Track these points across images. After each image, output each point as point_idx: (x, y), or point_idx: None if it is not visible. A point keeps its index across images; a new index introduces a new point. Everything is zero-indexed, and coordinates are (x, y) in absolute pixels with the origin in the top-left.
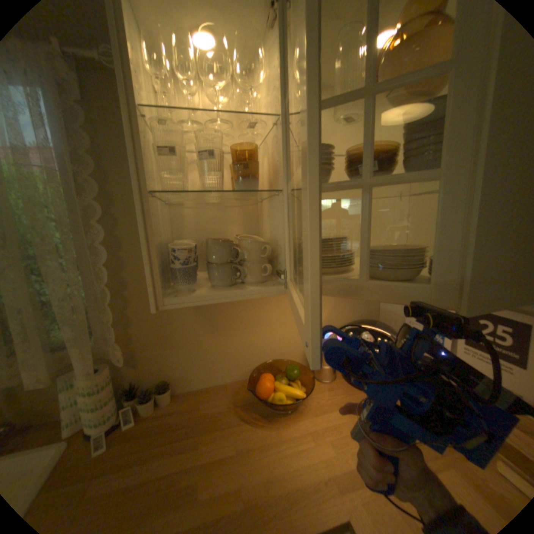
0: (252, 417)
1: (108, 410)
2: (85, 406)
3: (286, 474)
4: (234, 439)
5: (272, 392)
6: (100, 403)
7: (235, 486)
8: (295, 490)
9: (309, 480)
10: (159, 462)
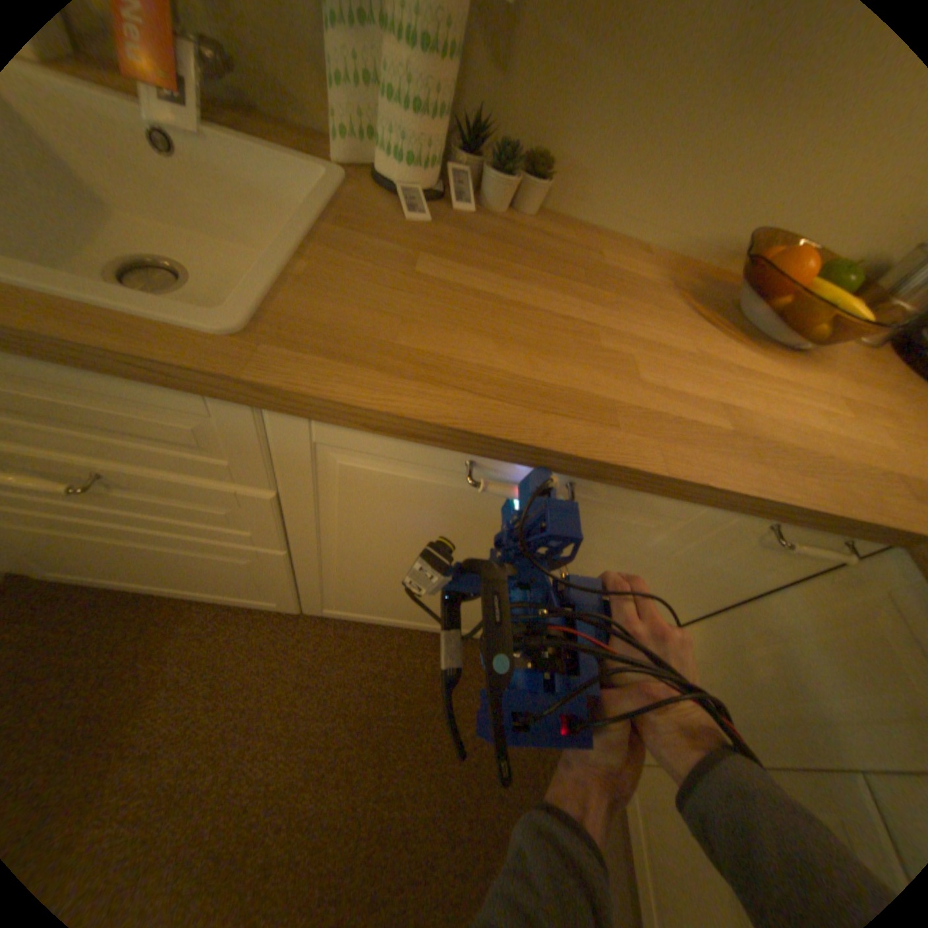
0: (719, 320)
1: (443, 134)
2: (406, 79)
3: (807, 427)
4: (689, 331)
5: (807, 285)
6: (440, 93)
7: (711, 395)
8: (830, 455)
9: (854, 456)
10: (546, 291)
